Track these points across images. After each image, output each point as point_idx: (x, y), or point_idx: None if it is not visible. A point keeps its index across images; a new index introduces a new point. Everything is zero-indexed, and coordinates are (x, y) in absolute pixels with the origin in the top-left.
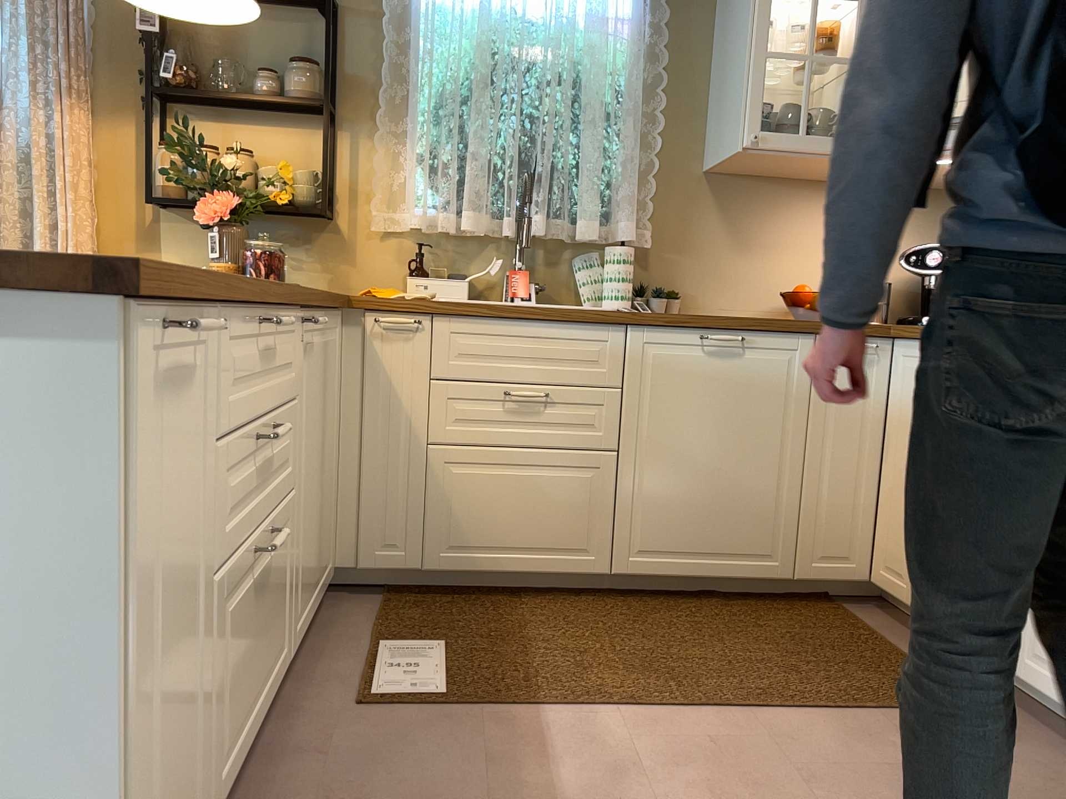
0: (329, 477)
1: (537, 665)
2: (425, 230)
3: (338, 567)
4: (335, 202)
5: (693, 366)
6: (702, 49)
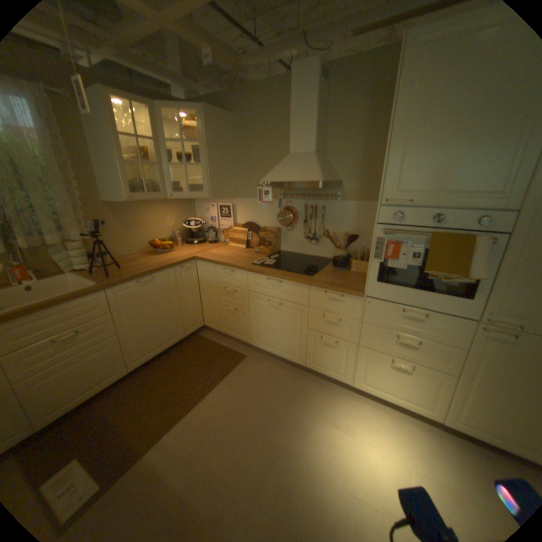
0: None
1: (127, 435)
2: None
3: None
4: None
5: (136, 293)
6: (81, 146)
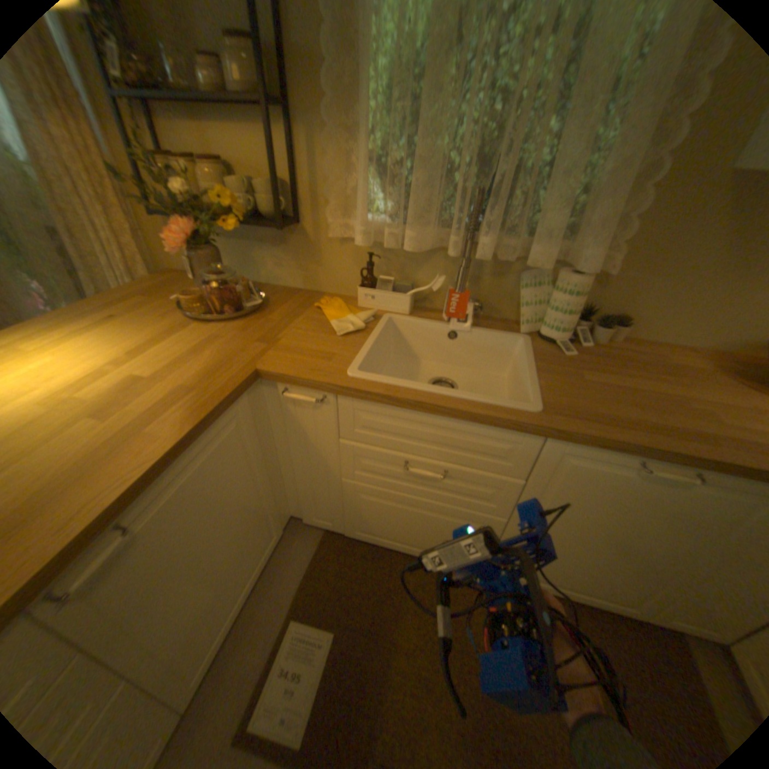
0: (254, 513)
1: (389, 704)
2: (376, 240)
3: (293, 517)
4: (299, 207)
5: (618, 485)
6: None
